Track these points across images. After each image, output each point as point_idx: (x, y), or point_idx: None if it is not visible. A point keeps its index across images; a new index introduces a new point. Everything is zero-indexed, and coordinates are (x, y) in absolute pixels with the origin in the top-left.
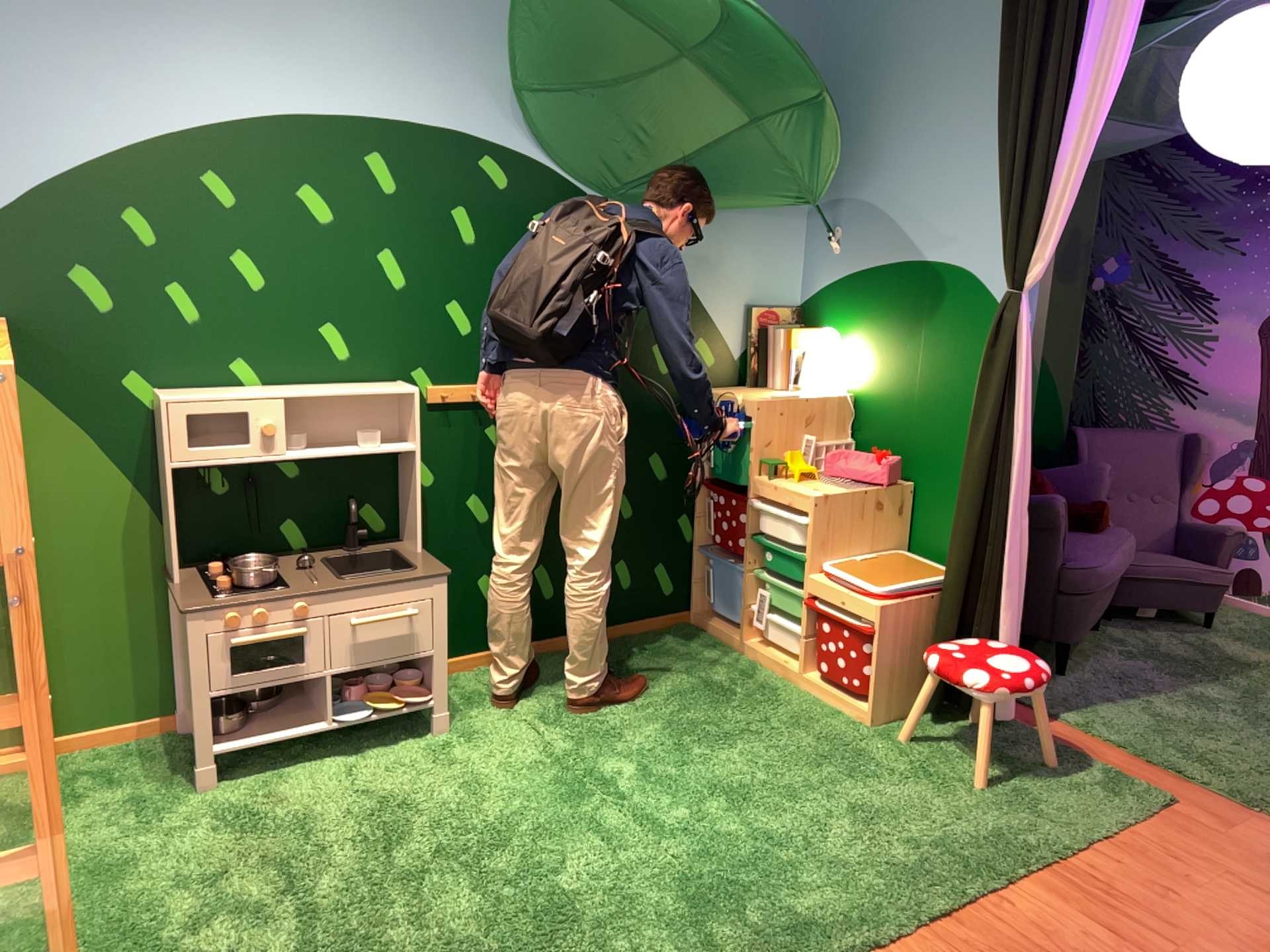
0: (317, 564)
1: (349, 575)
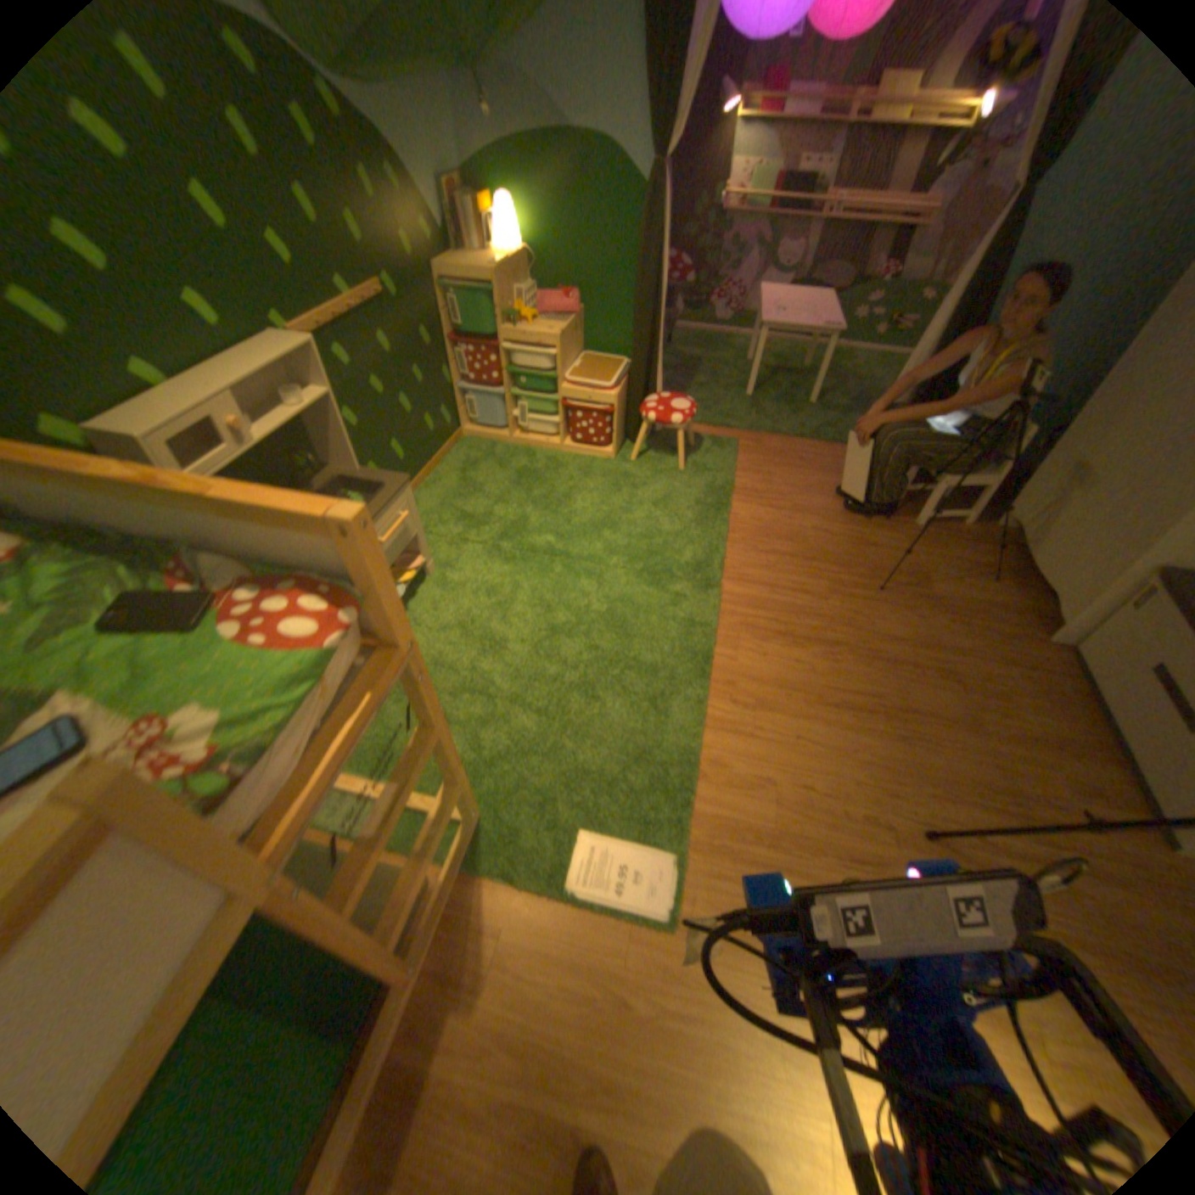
0: None
1: None
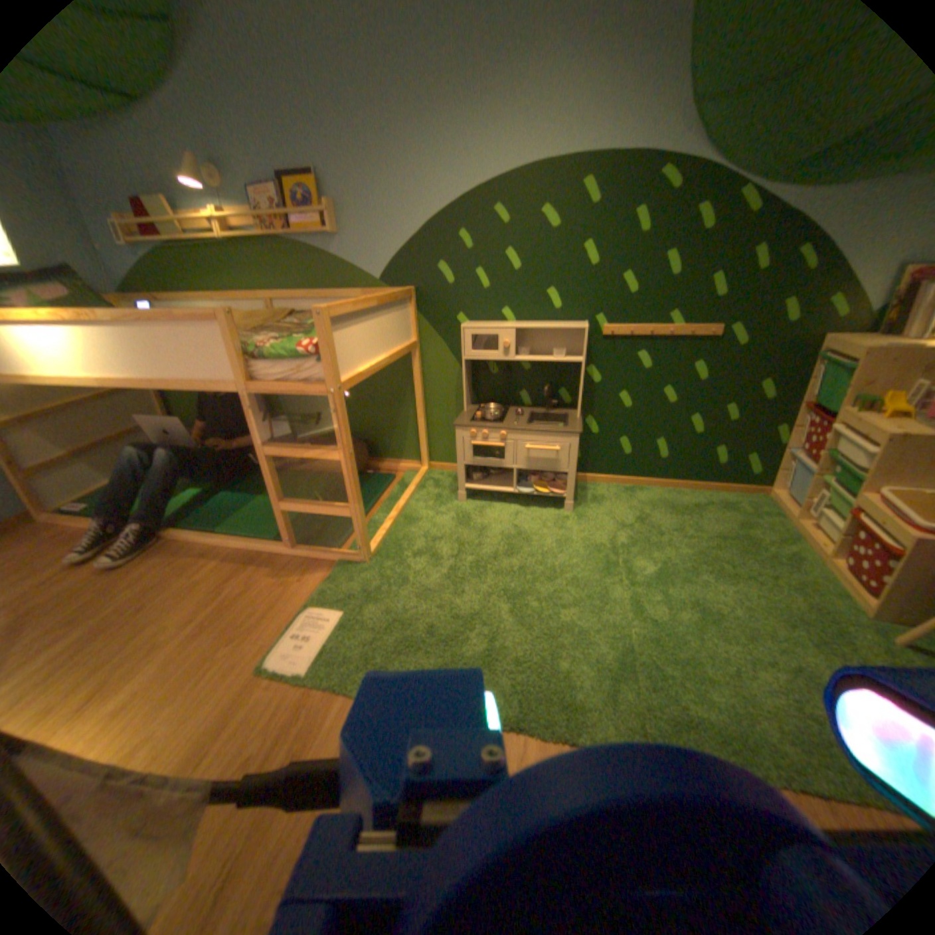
0: (520, 413)
1: (527, 422)
